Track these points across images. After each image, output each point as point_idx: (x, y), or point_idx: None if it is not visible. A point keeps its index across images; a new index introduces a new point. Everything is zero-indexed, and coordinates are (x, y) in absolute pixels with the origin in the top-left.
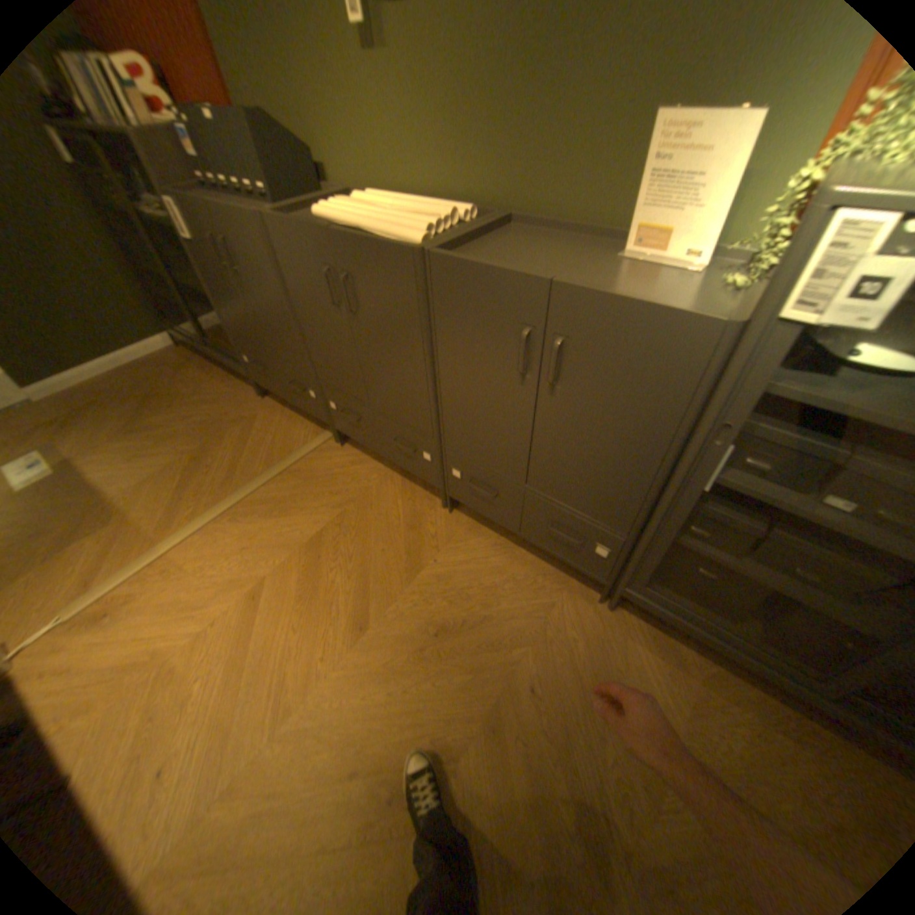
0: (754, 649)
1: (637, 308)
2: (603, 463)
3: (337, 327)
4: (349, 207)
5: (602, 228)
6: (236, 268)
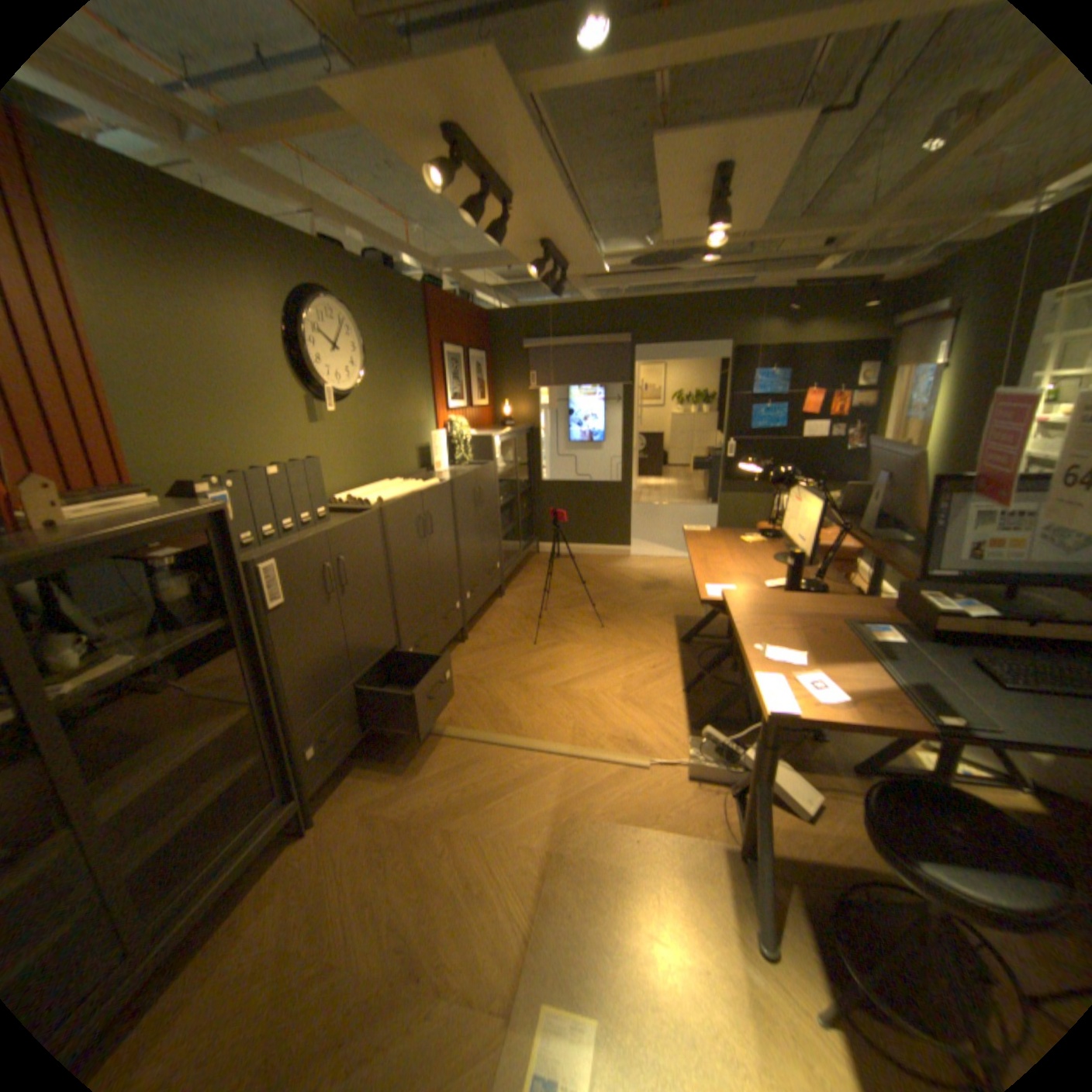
0: (516, 556)
1: (487, 468)
2: (492, 524)
3: (421, 558)
4: (383, 493)
5: (418, 472)
6: (344, 585)
